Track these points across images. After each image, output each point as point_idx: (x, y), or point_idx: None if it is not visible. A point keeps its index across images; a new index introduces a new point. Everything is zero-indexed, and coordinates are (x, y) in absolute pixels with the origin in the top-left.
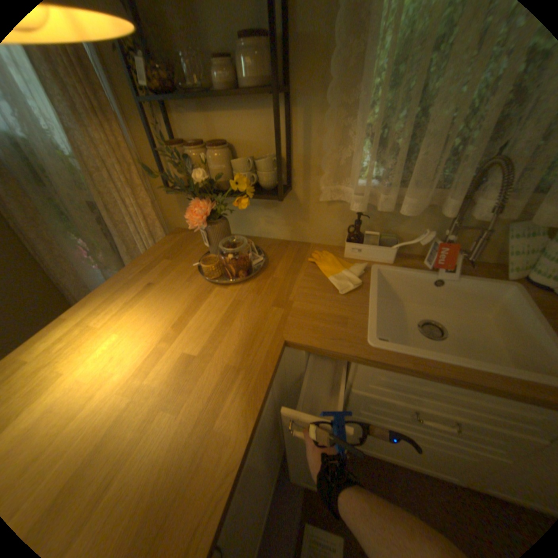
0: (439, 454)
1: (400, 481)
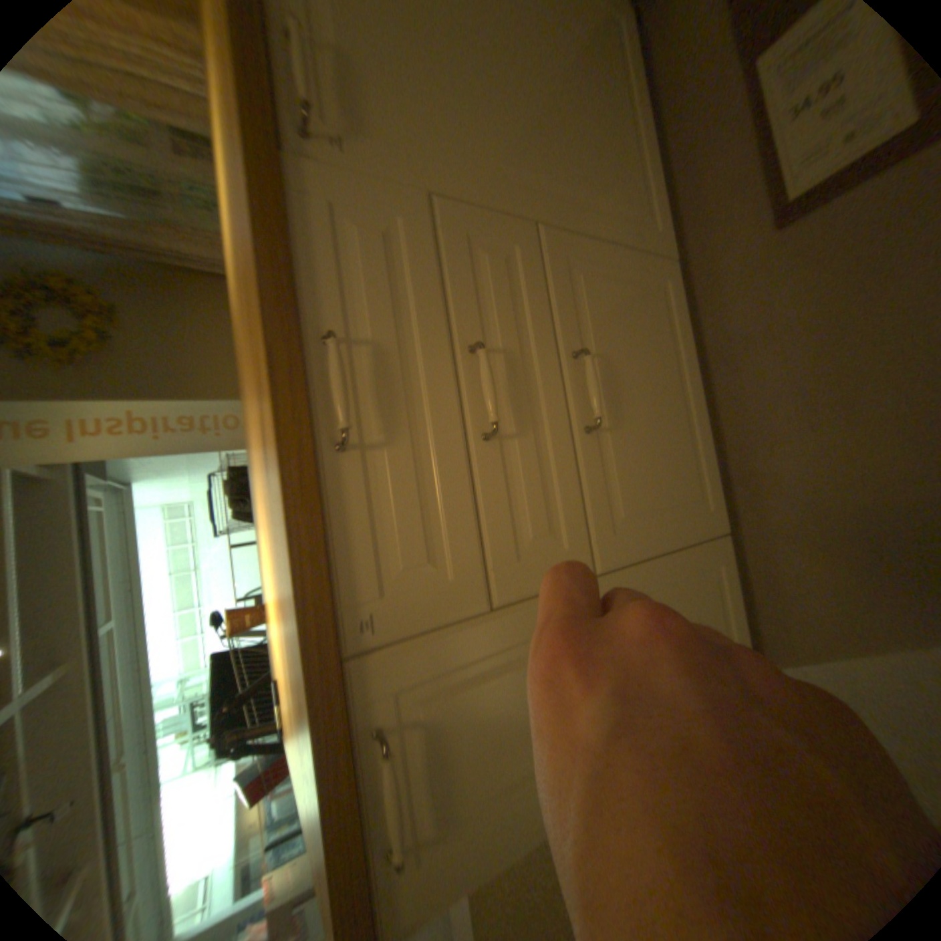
0: None
1: None
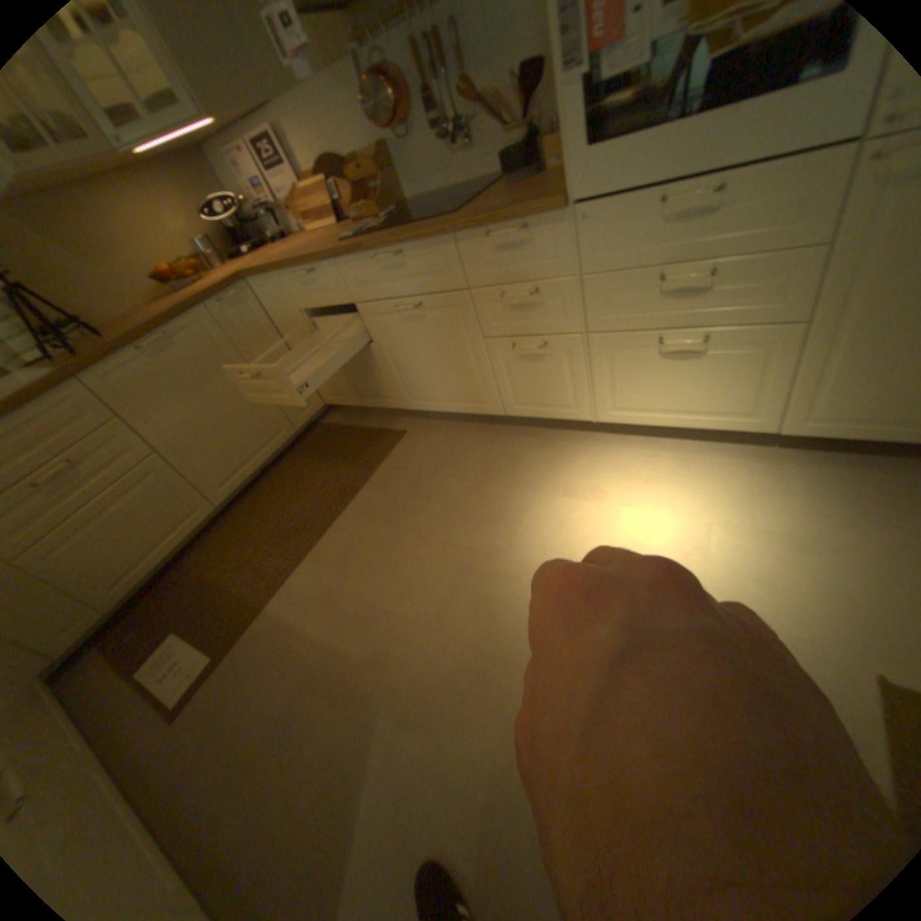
0: (133, 504)
1: (188, 564)
